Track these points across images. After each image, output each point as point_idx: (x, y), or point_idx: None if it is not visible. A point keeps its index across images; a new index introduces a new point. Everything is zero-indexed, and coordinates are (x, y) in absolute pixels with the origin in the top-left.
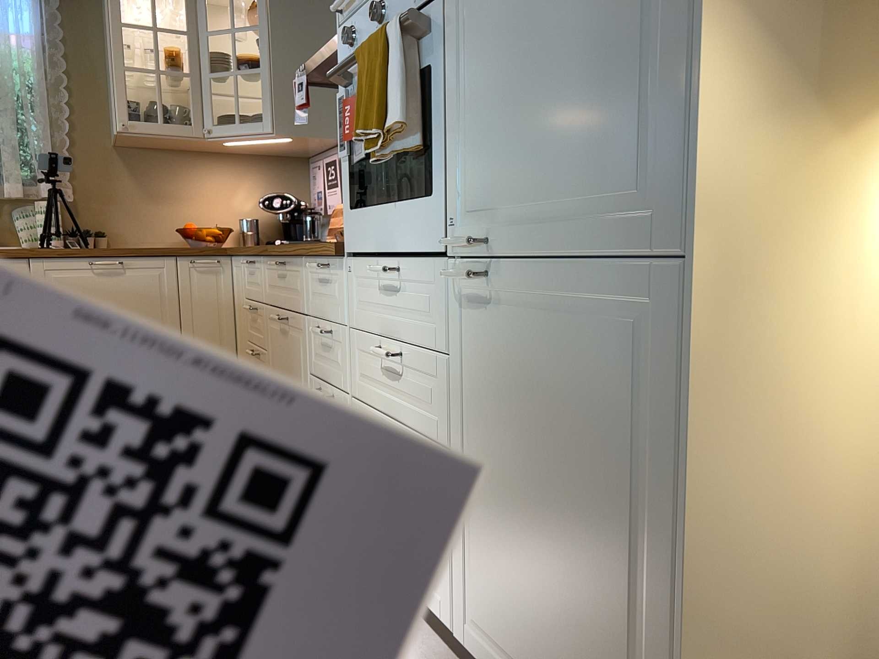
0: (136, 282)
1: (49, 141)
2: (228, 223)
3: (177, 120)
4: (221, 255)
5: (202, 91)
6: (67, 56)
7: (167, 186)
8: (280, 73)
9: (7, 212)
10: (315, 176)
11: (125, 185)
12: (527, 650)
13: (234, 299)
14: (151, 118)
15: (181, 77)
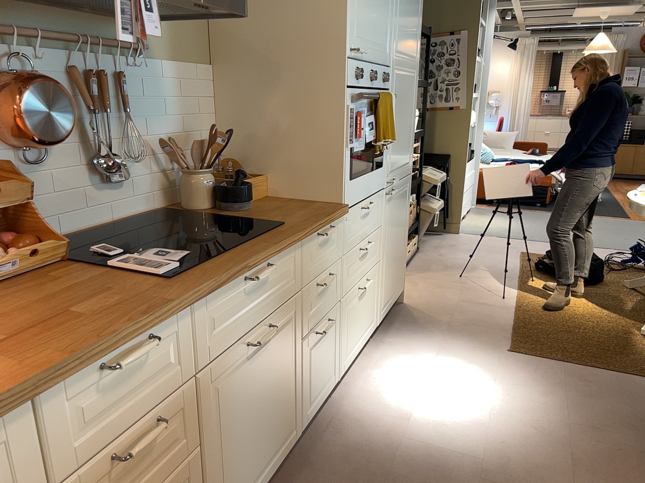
0: None
1: None
2: None
3: None
4: None
5: None
6: None
7: None
8: None
9: None
10: None
11: None
12: (391, 290)
13: None
14: None
15: None
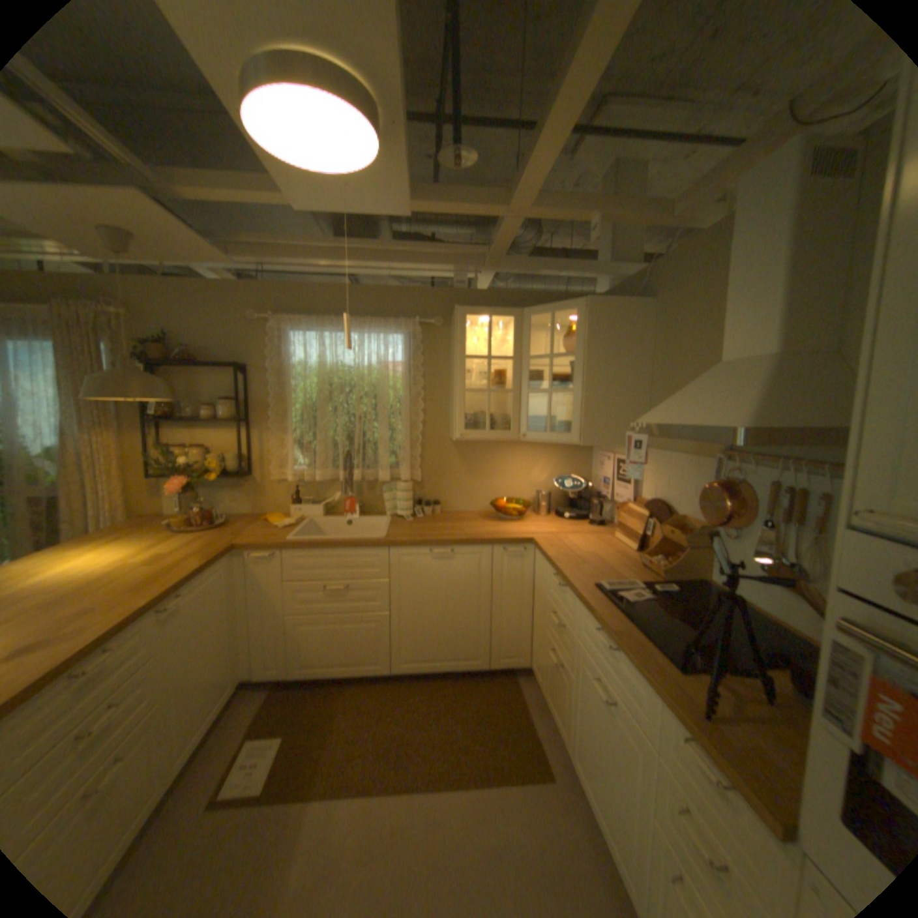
0: (461, 564)
1: (408, 439)
2: (526, 492)
3: (499, 425)
4: (528, 545)
5: (520, 403)
6: (424, 374)
7: (484, 465)
8: (591, 393)
9: (379, 486)
10: (603, 464)
11: (456, 465)
12: None
13: (535, 581)
14: (480, 425)
15: (503, 388)
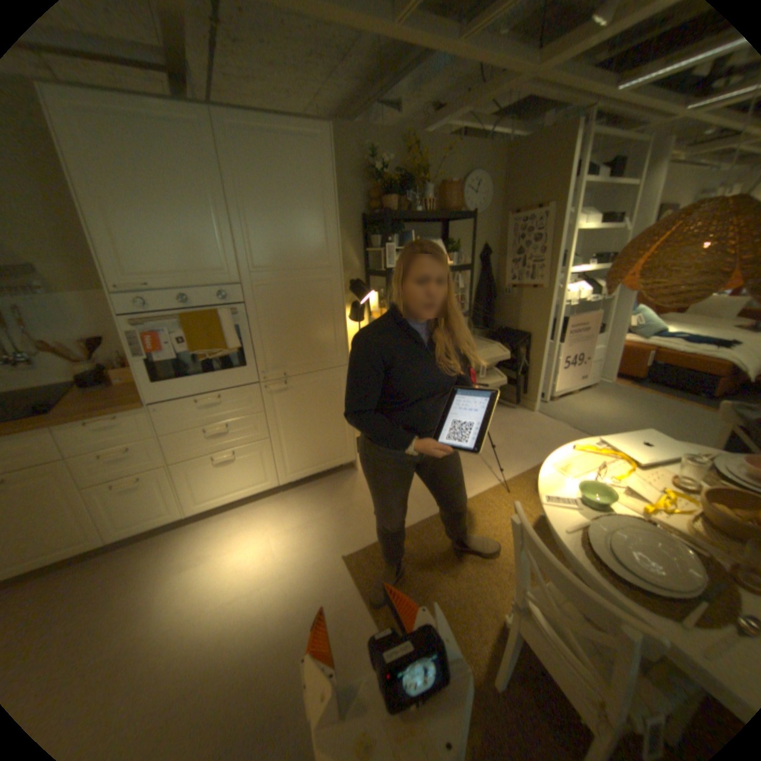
0: None
1: None
2: None
3: None
4: None
5: None
6: None
7: None
8: None
9: None
10: None
11: None
12: (309, 460)
13: None
14: None
15: None
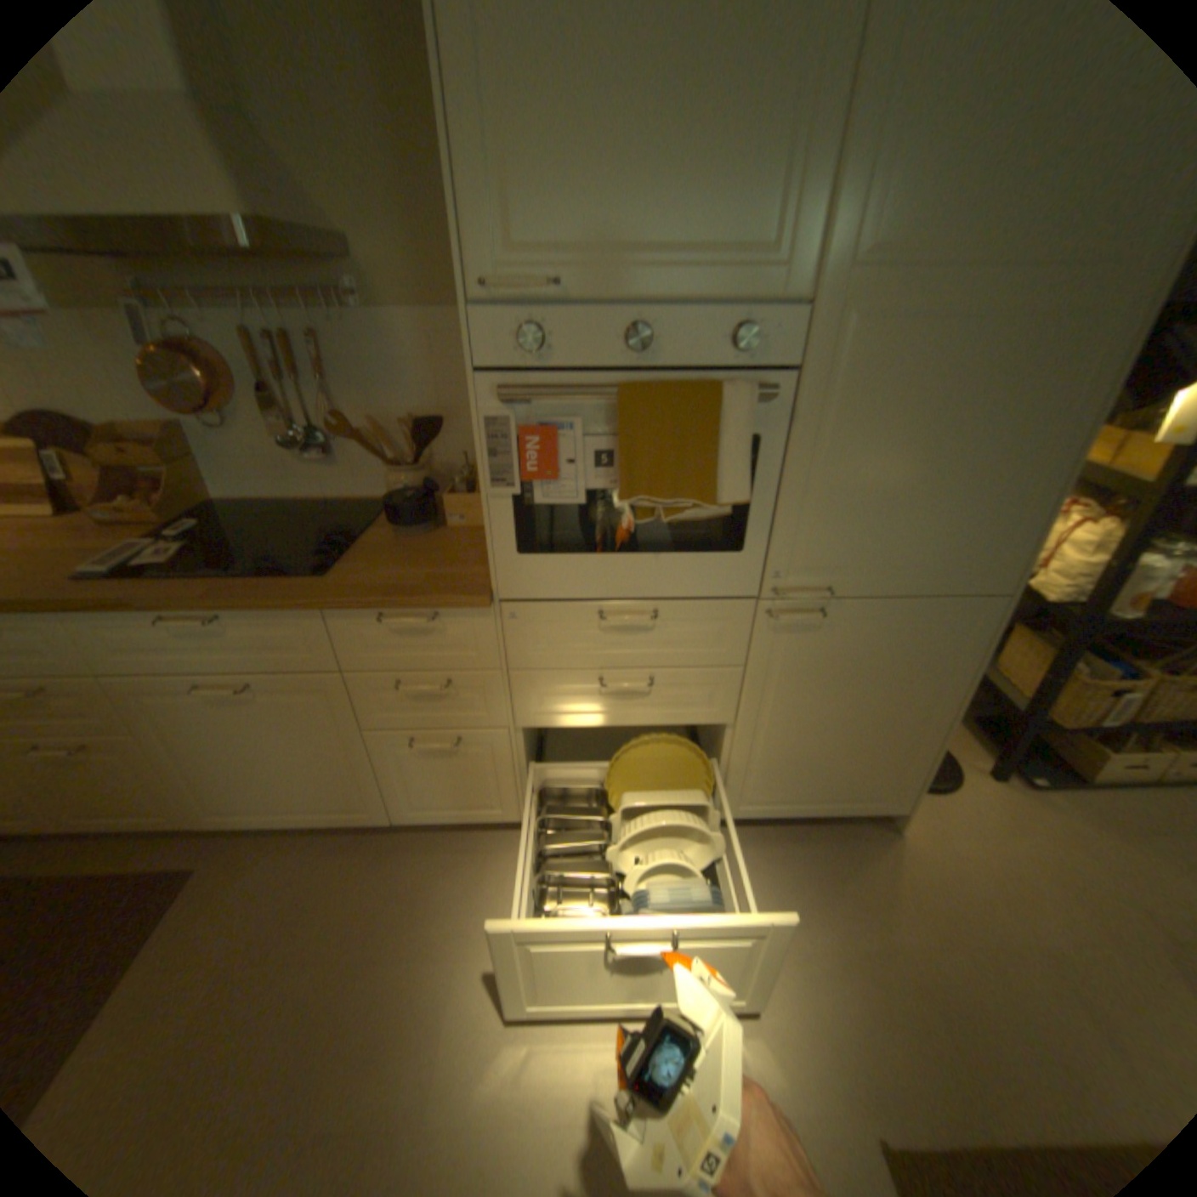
0: None
1: None
2: None
3: None
4: None
5: None
6: None
7: None
8: None
9: None
10: None
11: None
12: (806, 791)
13: None
14: None
15: None
